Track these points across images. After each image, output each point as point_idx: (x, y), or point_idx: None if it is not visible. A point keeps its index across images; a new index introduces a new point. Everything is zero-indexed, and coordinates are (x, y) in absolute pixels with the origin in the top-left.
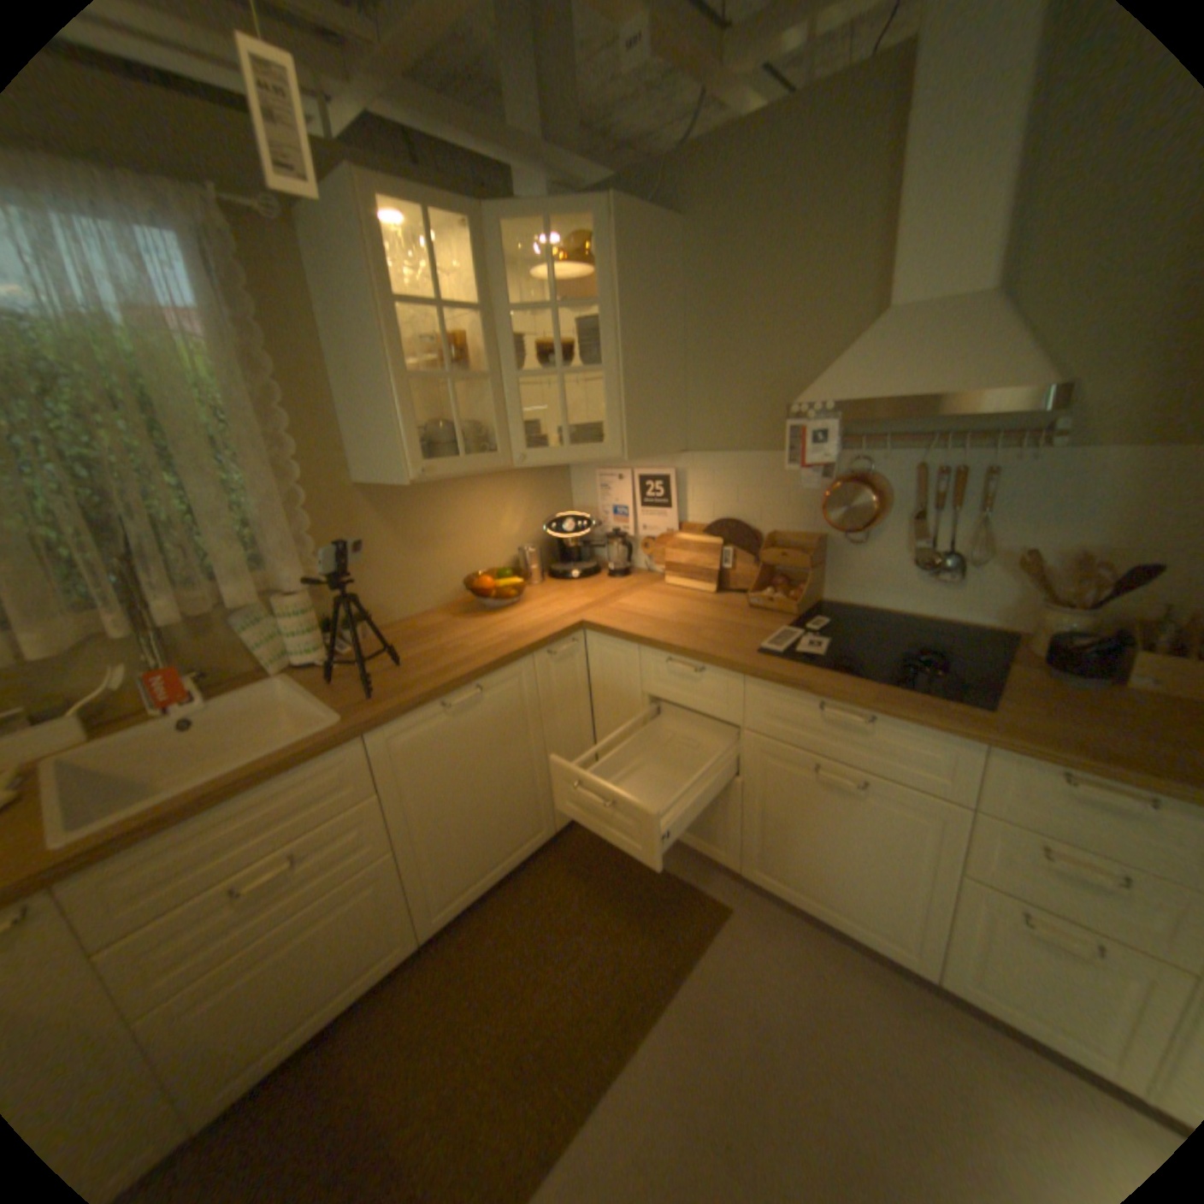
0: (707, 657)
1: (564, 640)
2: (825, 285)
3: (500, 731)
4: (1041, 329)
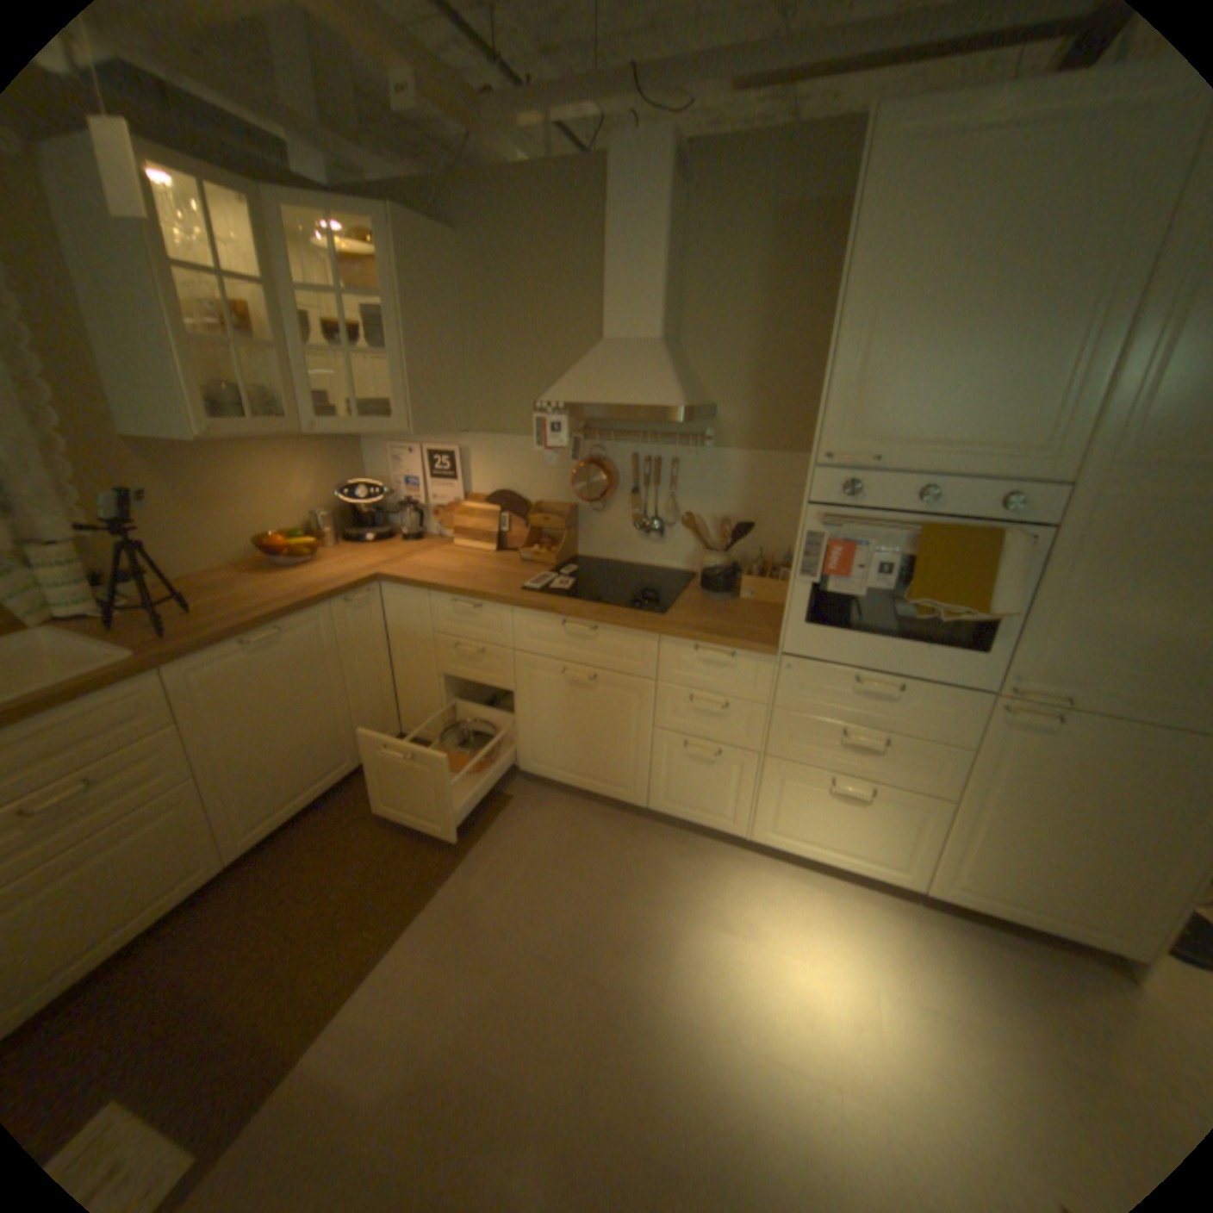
0: (483, 596)
1: (360, 591)
2: (566, 313)
3: (300, 670)
4: (694, 369)
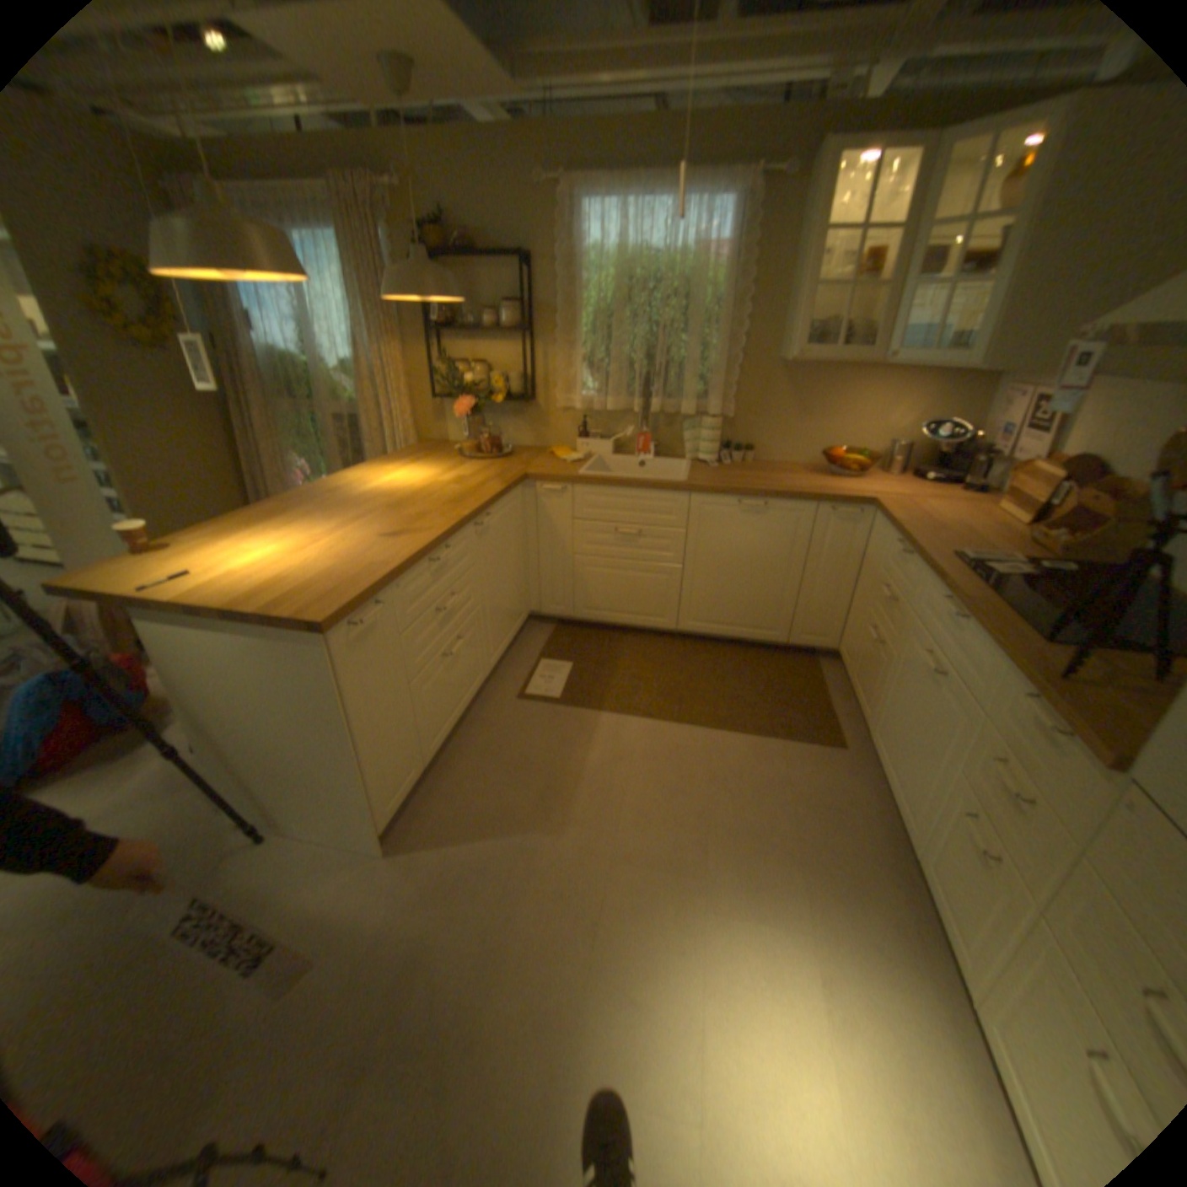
0: (912, 543)
1: (851, 507)
2: None
3: (770, 542)
4: None
